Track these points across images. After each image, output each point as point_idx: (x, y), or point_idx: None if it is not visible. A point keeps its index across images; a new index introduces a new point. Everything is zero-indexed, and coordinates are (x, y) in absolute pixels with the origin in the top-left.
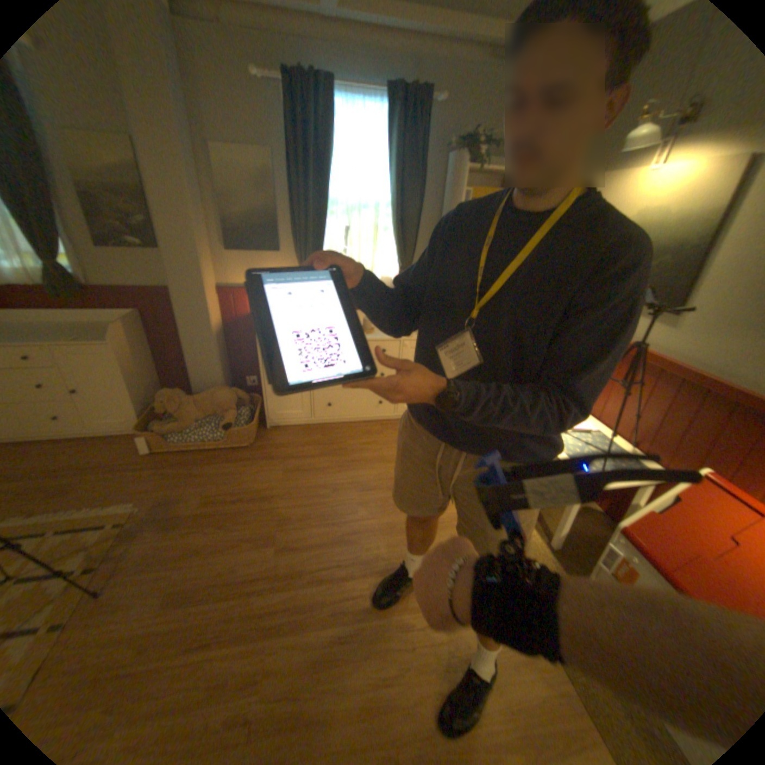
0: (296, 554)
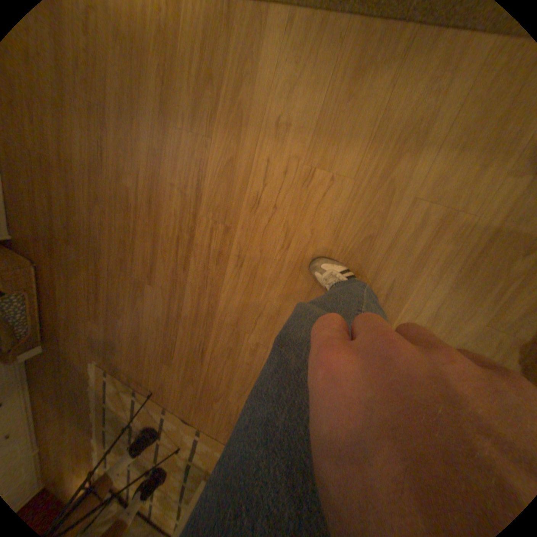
0: (153, 268)
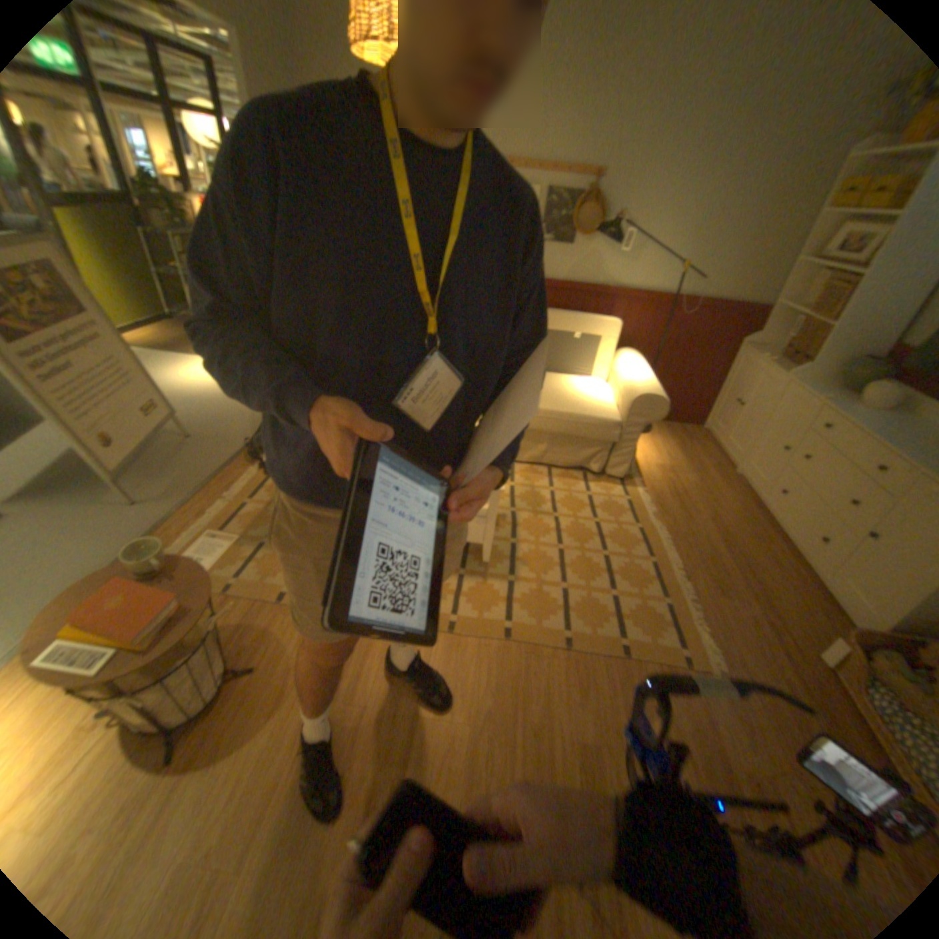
0: None
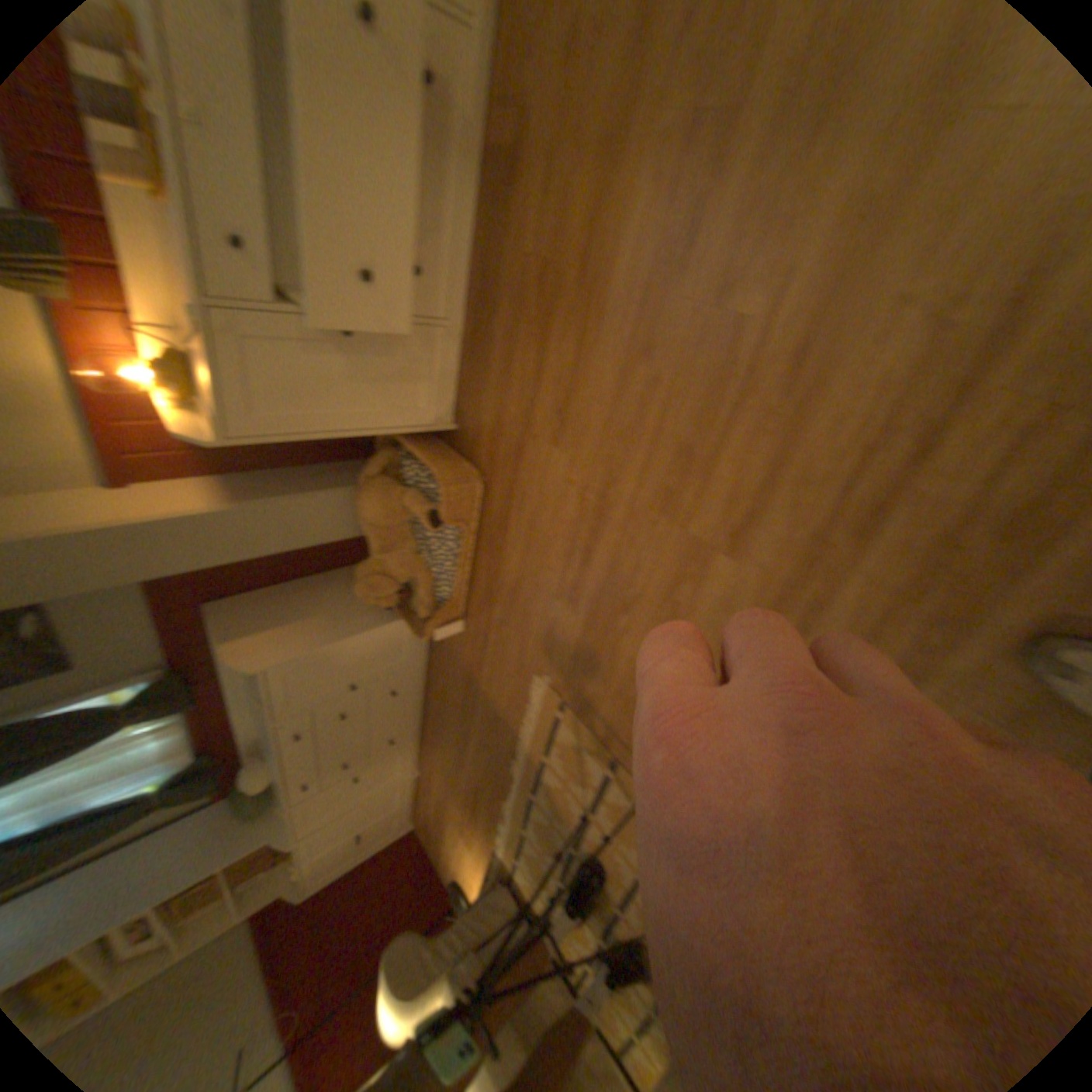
0: (755, 518)
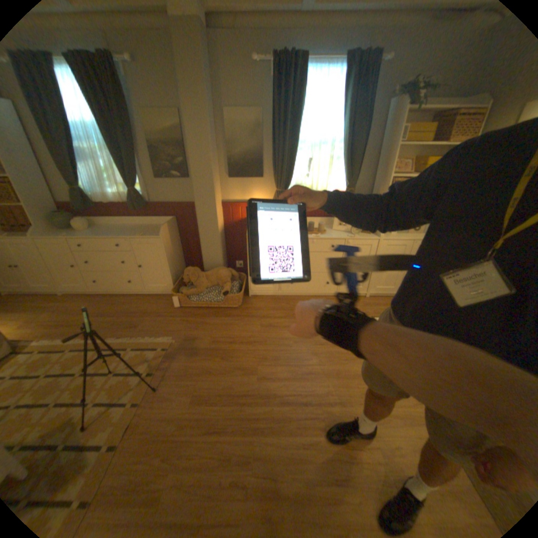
0: (271, 383)
